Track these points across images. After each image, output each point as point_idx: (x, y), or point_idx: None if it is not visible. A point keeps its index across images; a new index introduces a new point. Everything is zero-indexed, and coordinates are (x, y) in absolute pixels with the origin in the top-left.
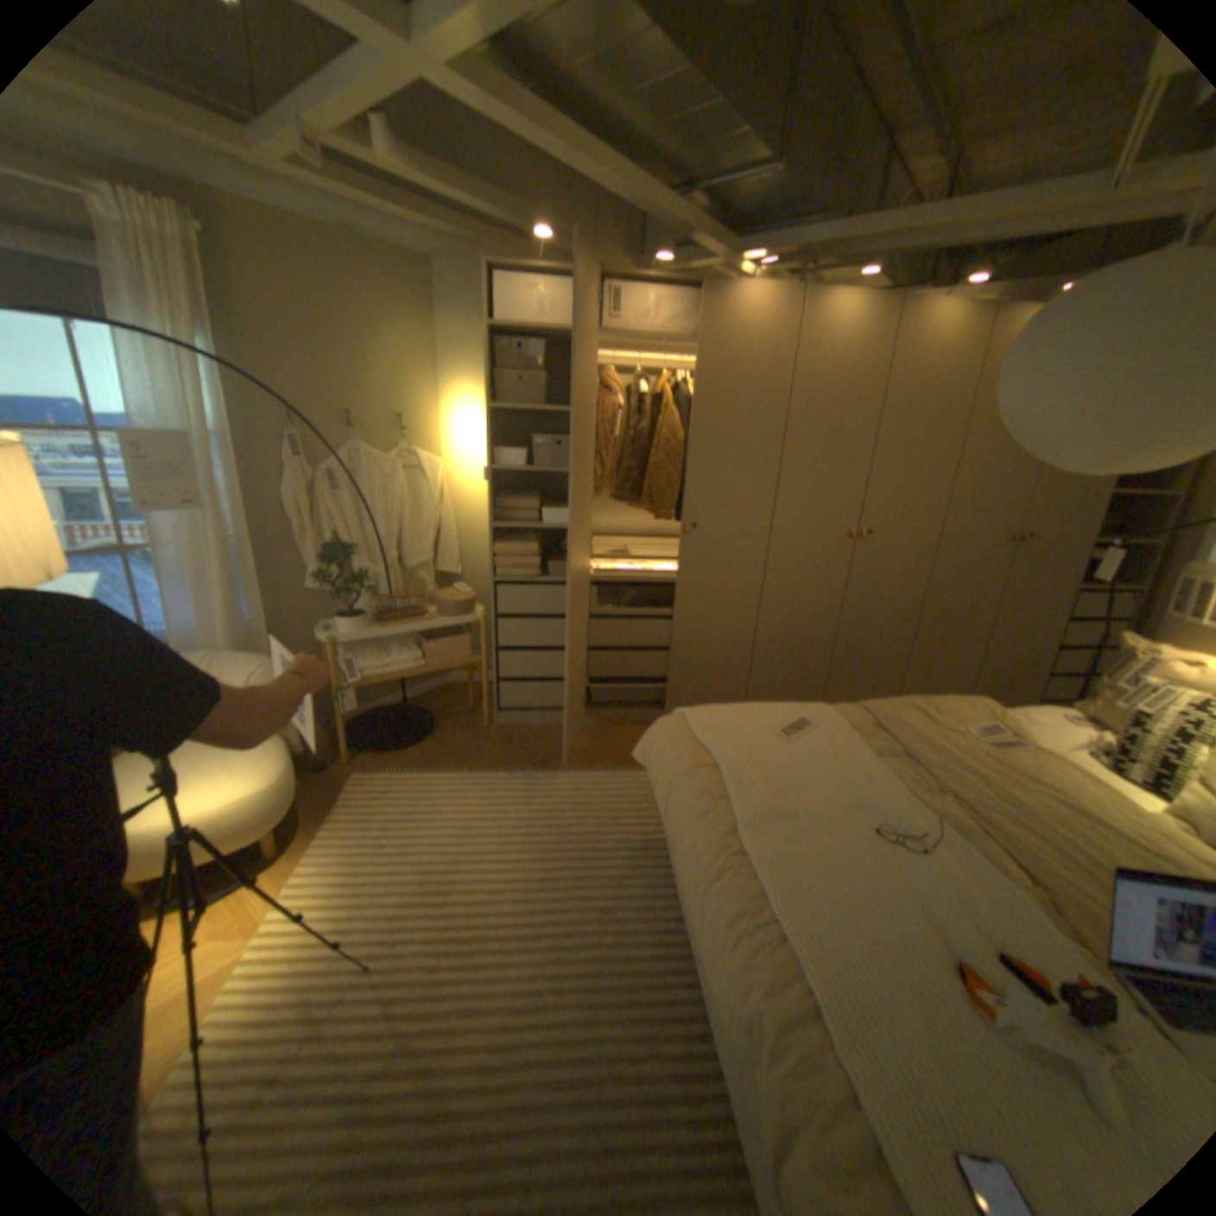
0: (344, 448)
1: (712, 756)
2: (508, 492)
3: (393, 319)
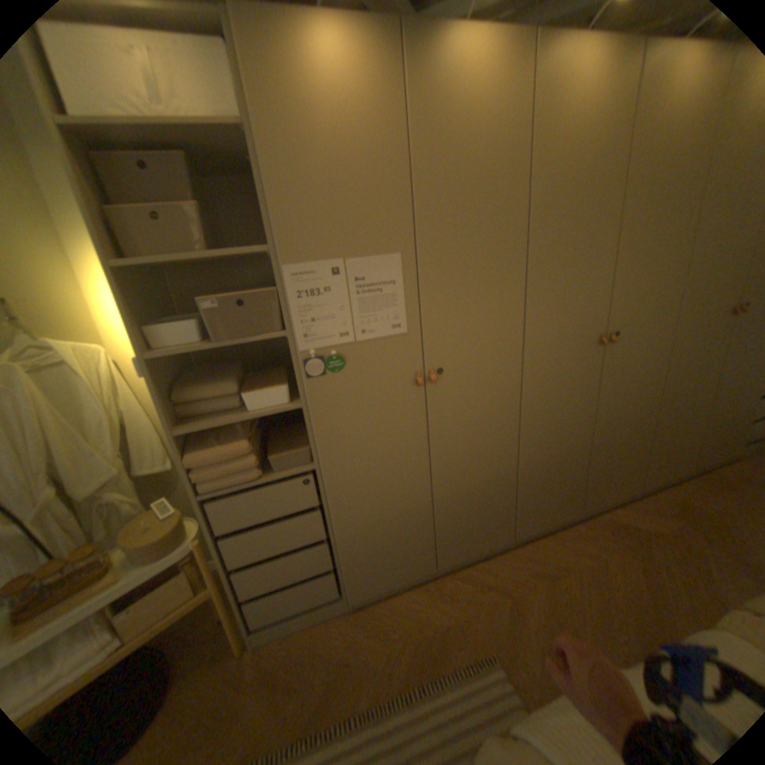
0: None
1: None
2: (195, 372)
3: None
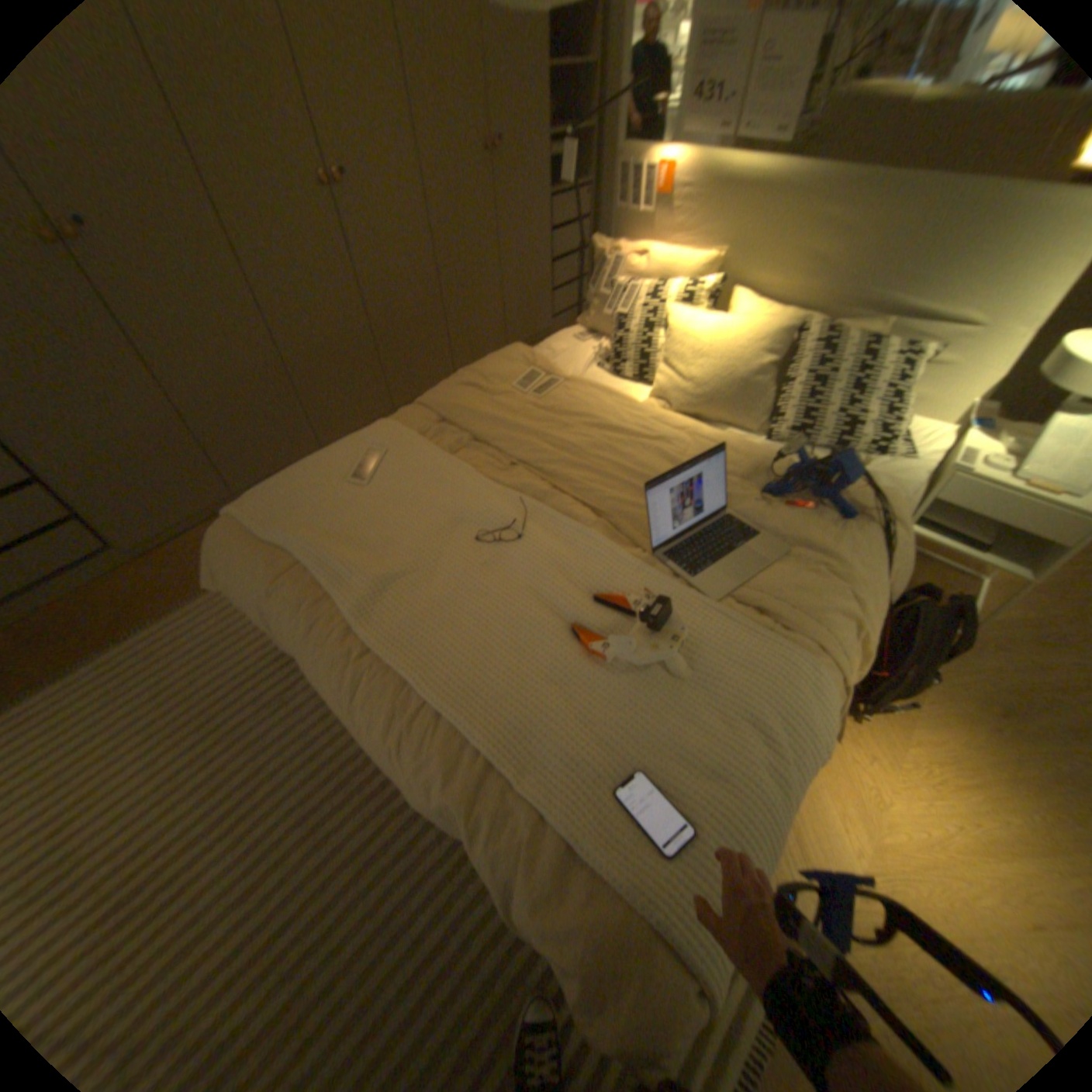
0: None
1: (288, 552)
2: None
3: None
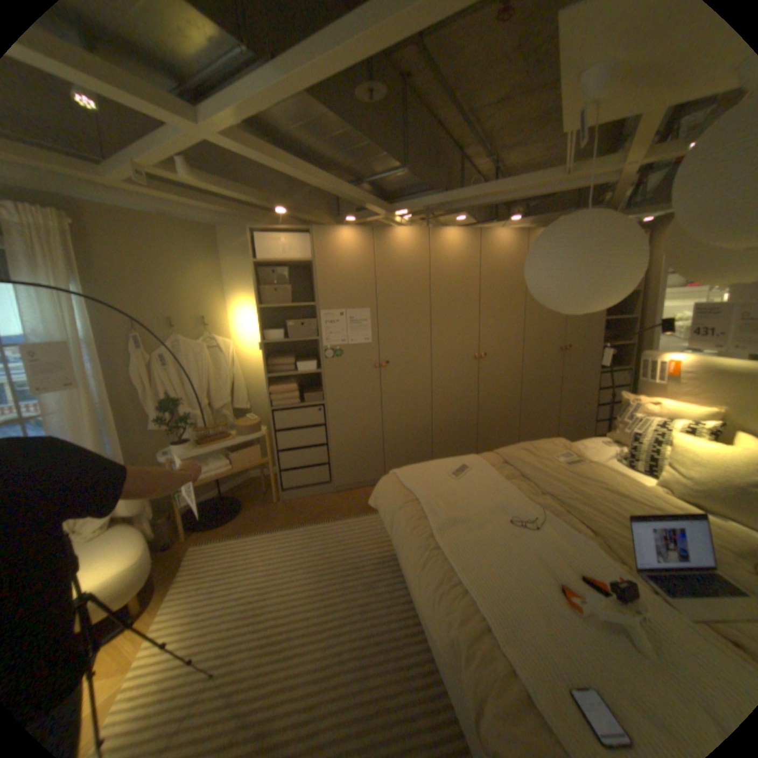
0: (169, 340)
1: (414, 495)
2: (274, 355)
3: (194, 262)
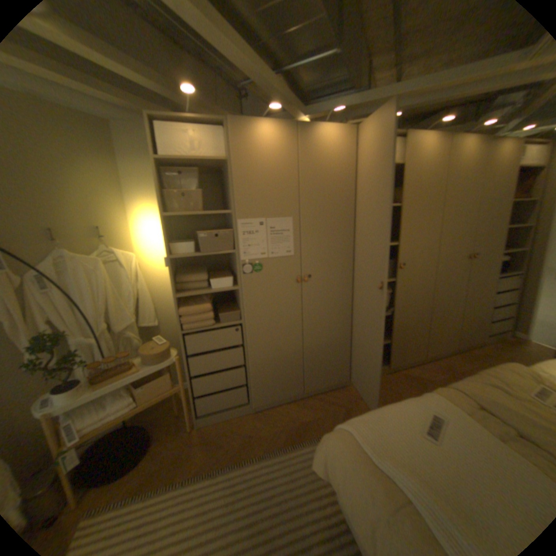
0: (51, 255)
1: (398, 485)
2: (184, 269)
3: (83, 161)
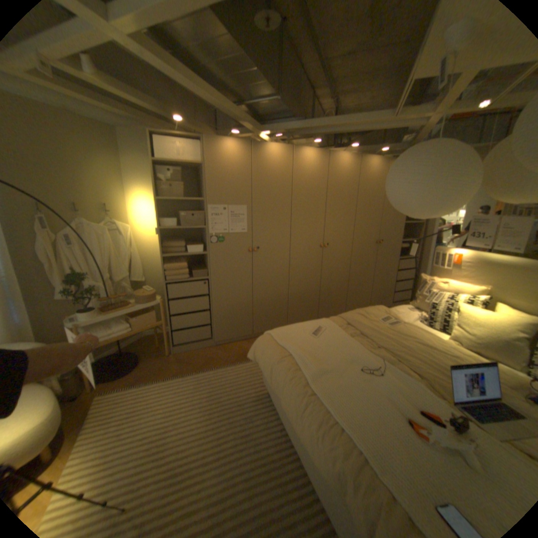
0: (73, 222)
1: (287, 351)
2: (167, 239)
3: (96, 156)
